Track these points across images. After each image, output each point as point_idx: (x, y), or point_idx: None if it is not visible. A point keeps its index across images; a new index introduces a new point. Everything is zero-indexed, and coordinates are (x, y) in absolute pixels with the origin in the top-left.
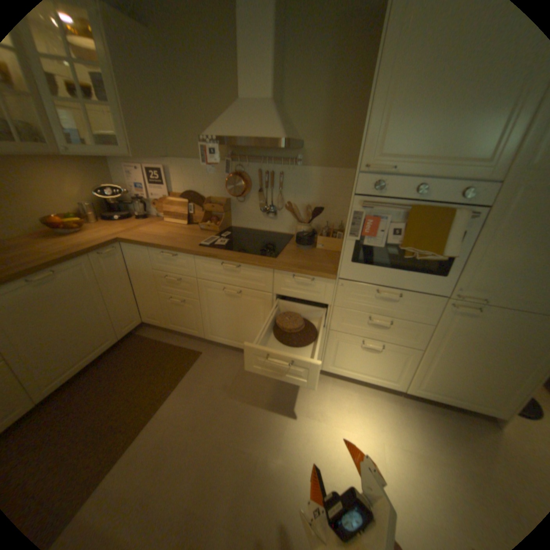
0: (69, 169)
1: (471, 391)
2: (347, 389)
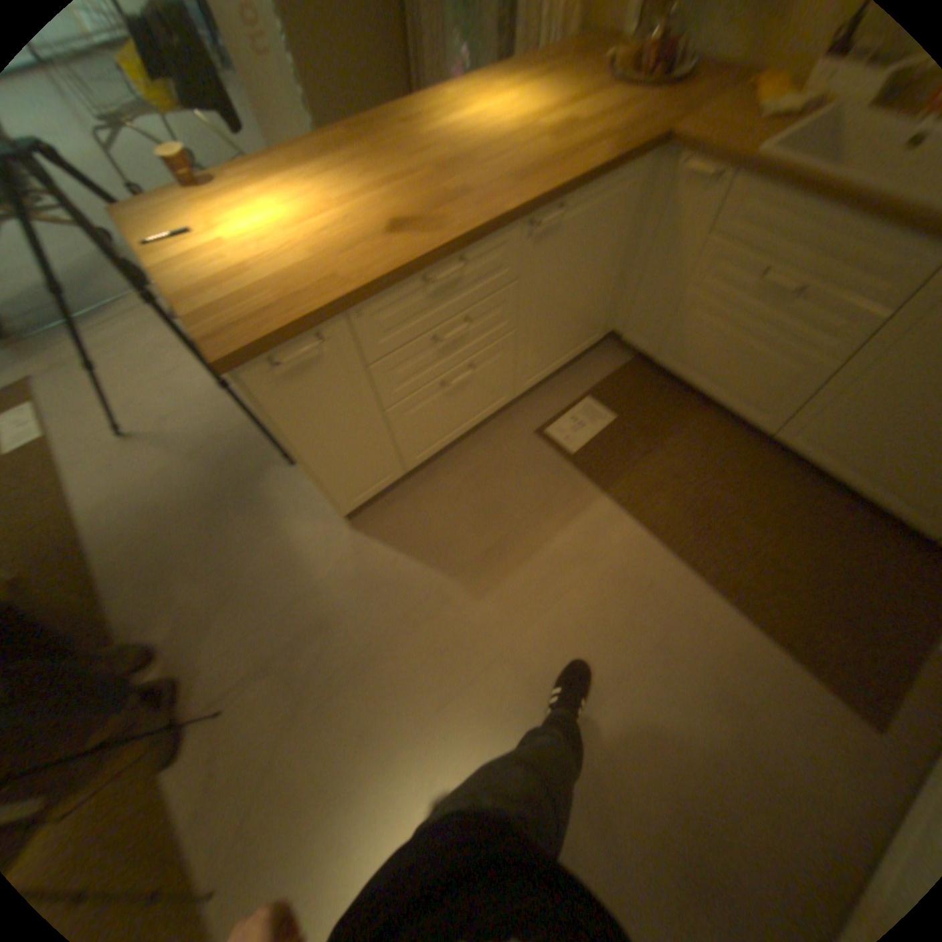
0: None
1: None
2: None
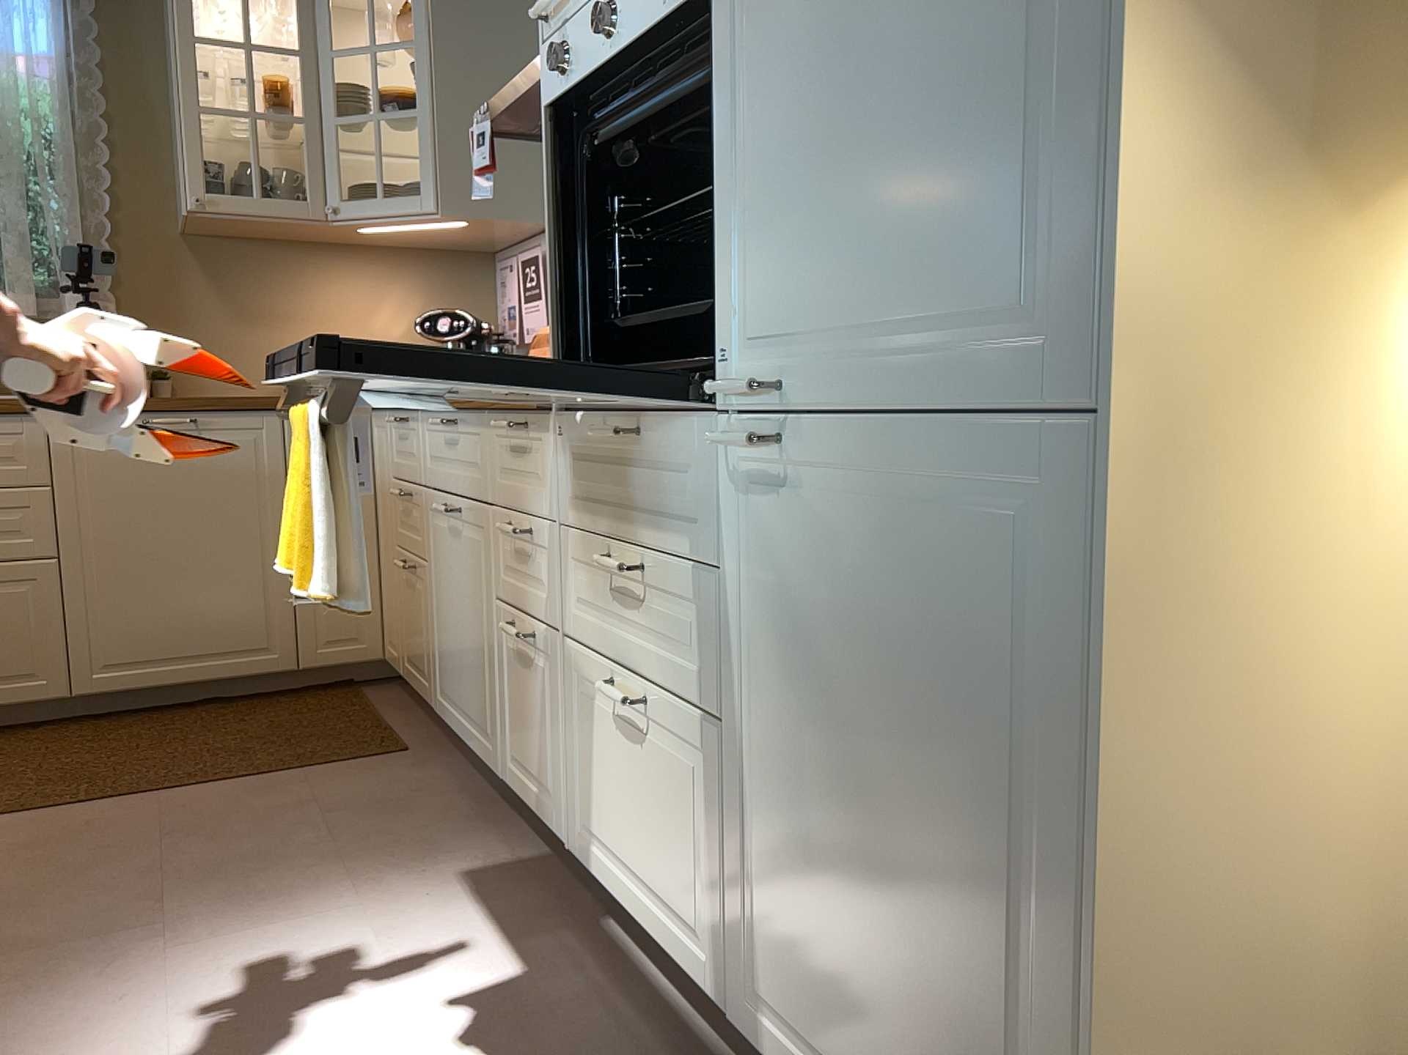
0: (396, 276)
1: (892, 1037)
2: (605, 966)
